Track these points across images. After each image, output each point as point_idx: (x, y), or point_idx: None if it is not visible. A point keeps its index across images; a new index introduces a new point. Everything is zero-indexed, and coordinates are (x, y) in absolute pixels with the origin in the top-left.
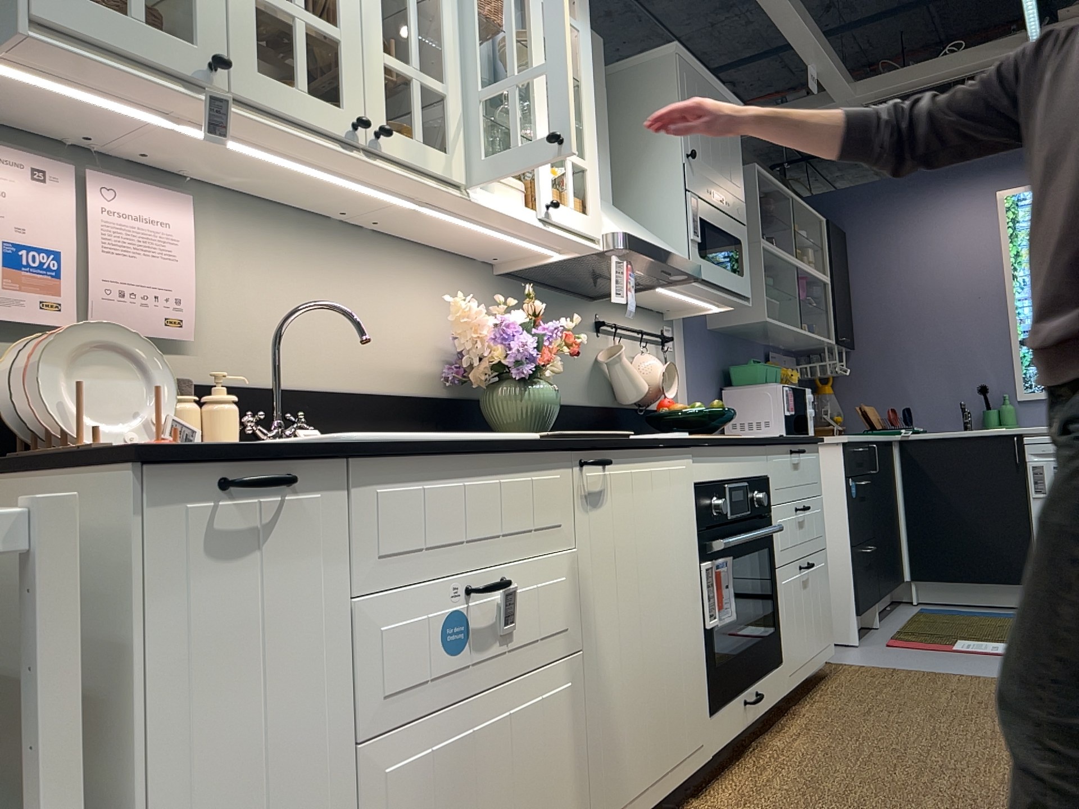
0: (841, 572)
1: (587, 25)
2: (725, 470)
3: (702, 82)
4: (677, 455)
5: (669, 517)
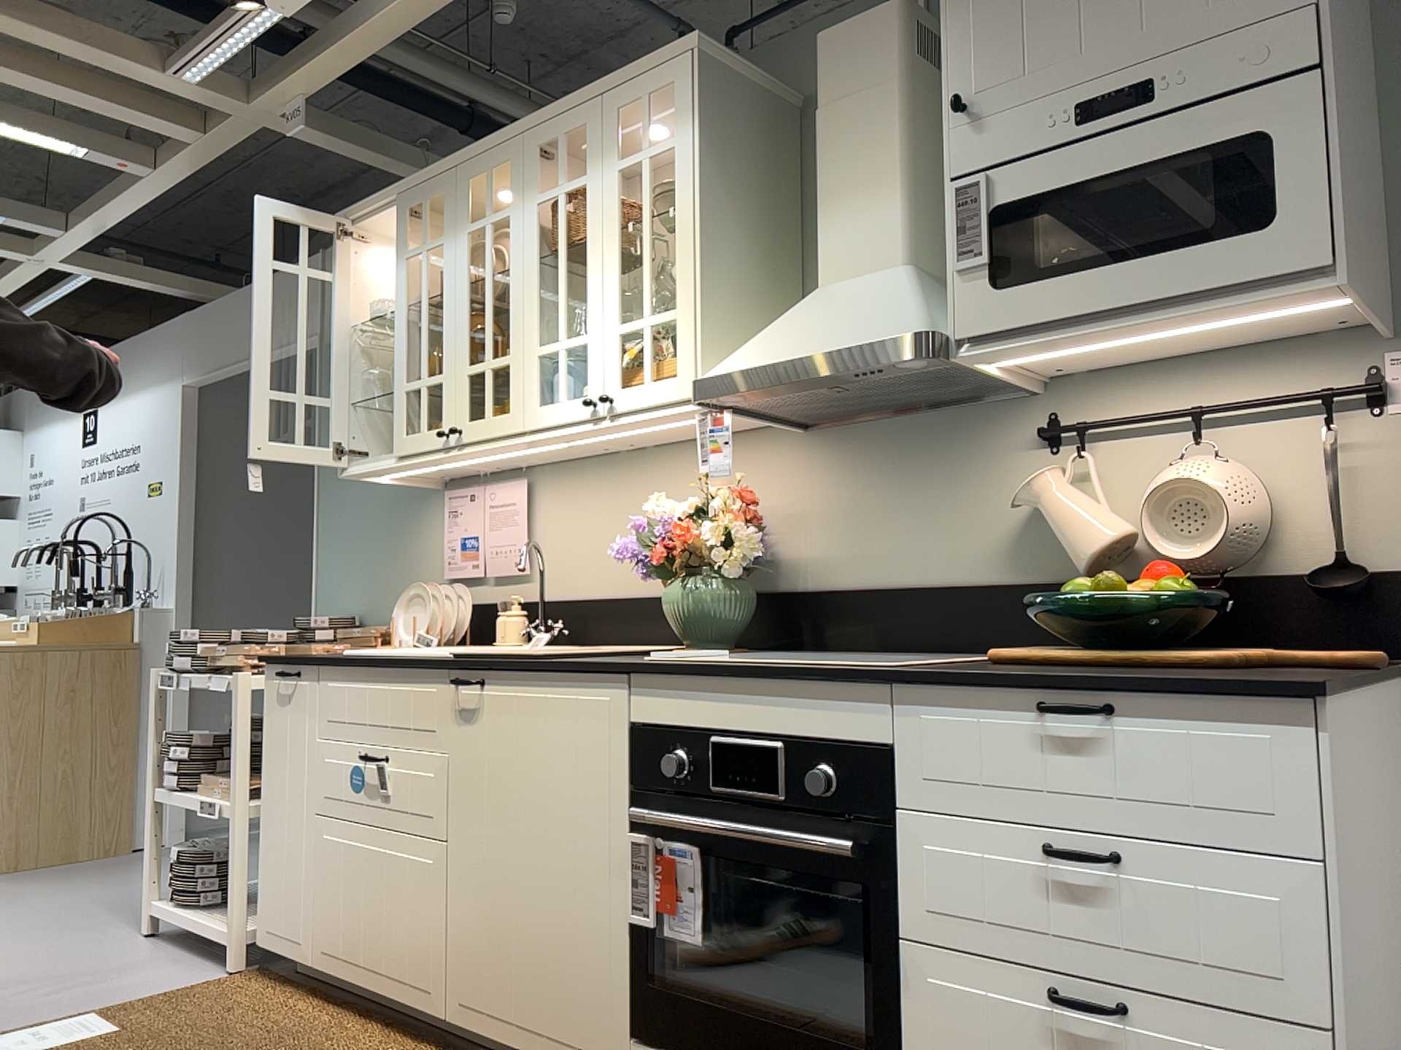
0: None
1: (684, 126)
2: (710, 715)
3: None
4: (590, 684)
5: (567, 755)
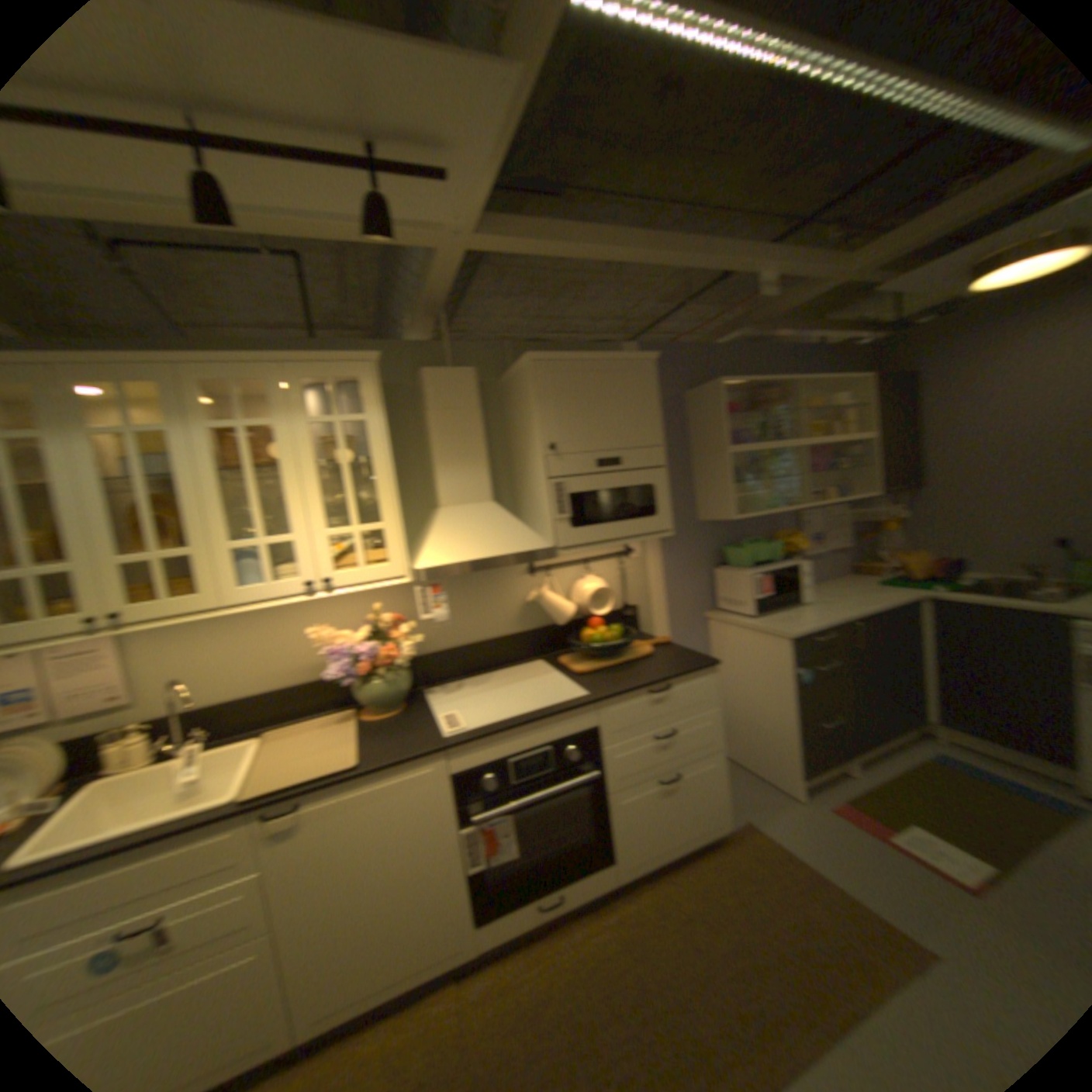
0: (794, 744)
1: (380, 409)
2: (510, 749)
3: (580, 365)
4: (420, 765)
5: (406, 813)
